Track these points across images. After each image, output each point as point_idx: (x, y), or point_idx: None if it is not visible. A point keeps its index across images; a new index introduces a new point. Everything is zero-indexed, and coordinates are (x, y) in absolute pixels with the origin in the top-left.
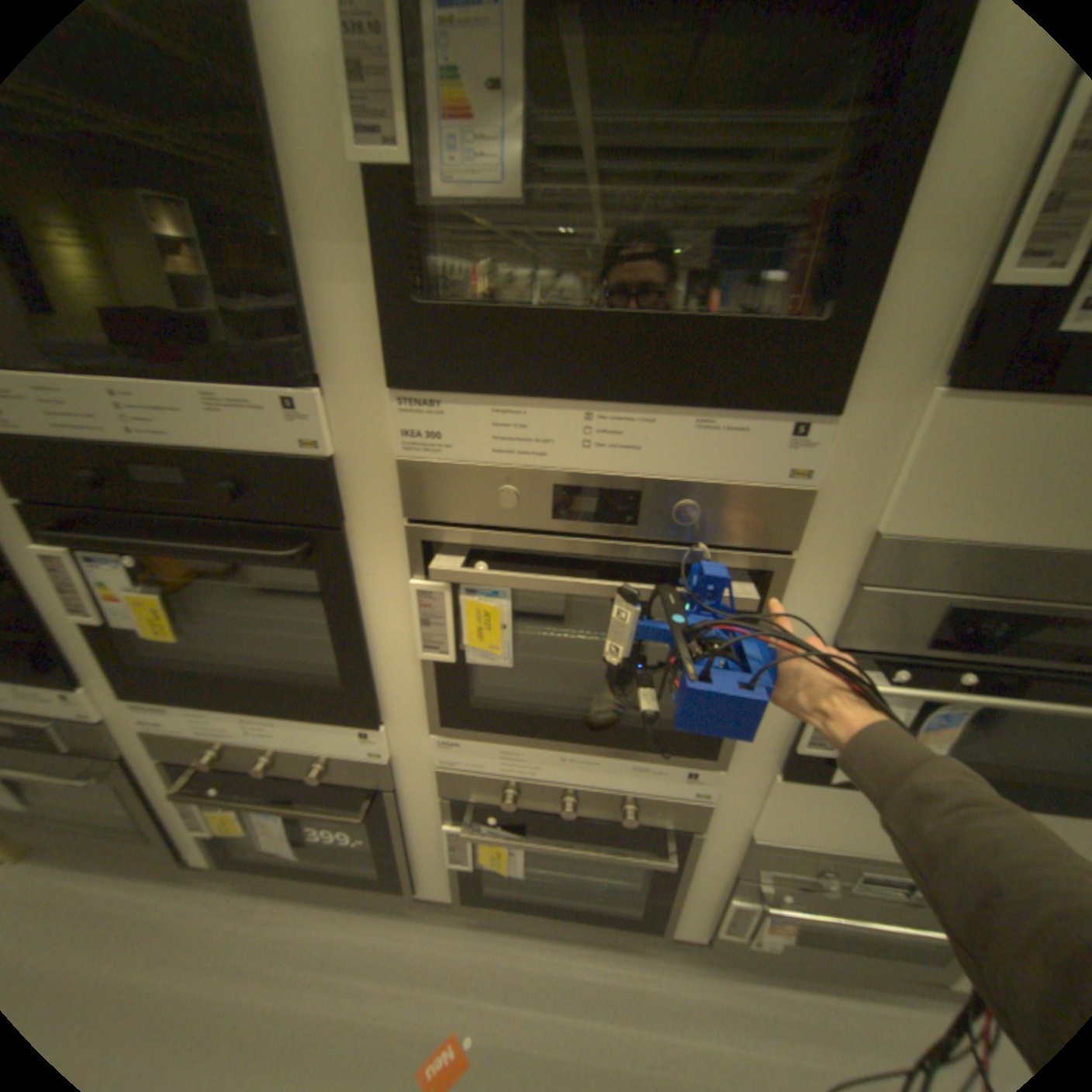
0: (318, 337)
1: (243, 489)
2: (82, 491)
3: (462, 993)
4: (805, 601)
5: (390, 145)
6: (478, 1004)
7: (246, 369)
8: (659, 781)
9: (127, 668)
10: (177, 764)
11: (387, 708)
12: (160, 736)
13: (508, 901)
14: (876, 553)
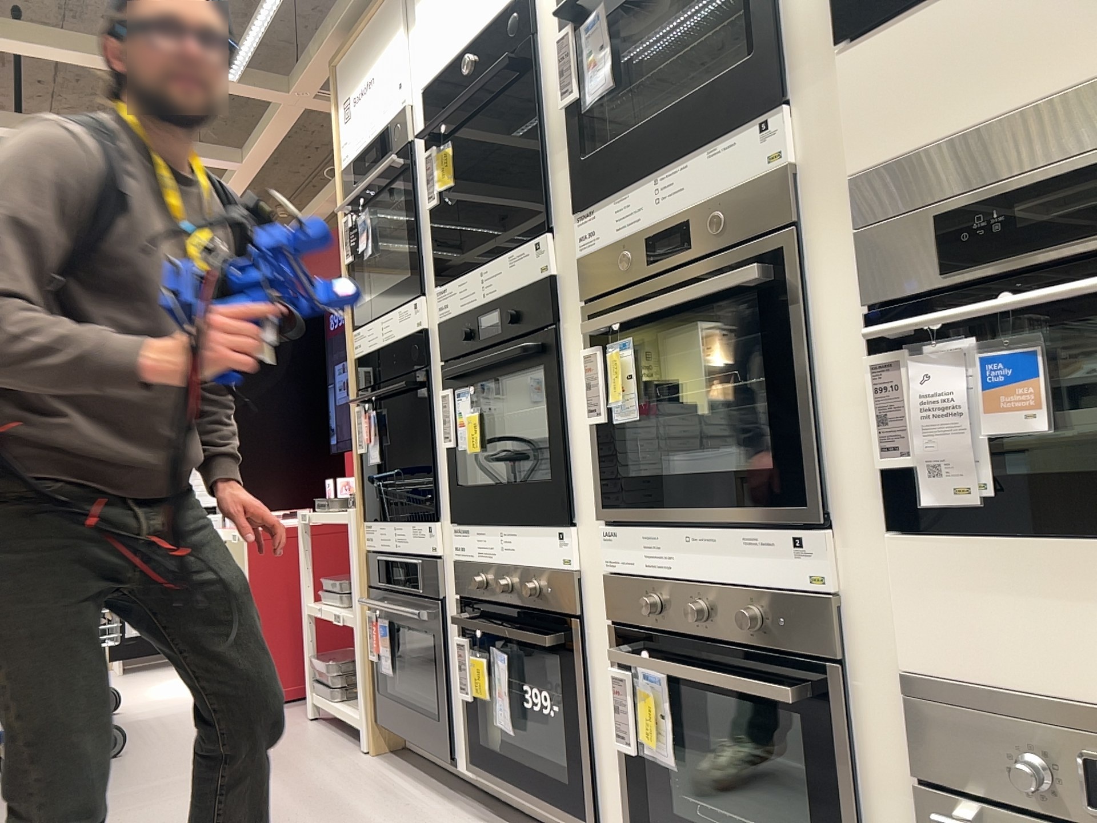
0: (553, 204)
1: (521, 315)
2: (463, 342)
3: None
4: (829, 273)
5: (571, 95)
6: None
7: (527, 236)
8: (772, 557)
9: (460, 489)
10: (467, 596)
11: (579, 502)
12: (463, 560)
13: None
14: (850, 196)
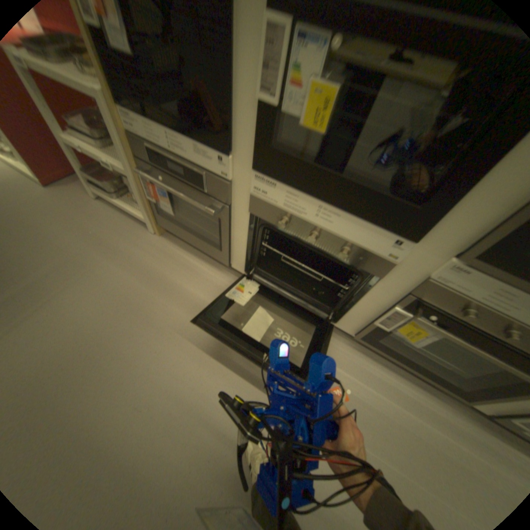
0: None
1: None
2: None
3: (348, 371)
4: None
5: None
6: (356, 379)
7: None
8: None
9: (274, 146)
10: (263, 217)
11: (439, 230)
12: (266, 198)
13: (392, 349)
14: None
